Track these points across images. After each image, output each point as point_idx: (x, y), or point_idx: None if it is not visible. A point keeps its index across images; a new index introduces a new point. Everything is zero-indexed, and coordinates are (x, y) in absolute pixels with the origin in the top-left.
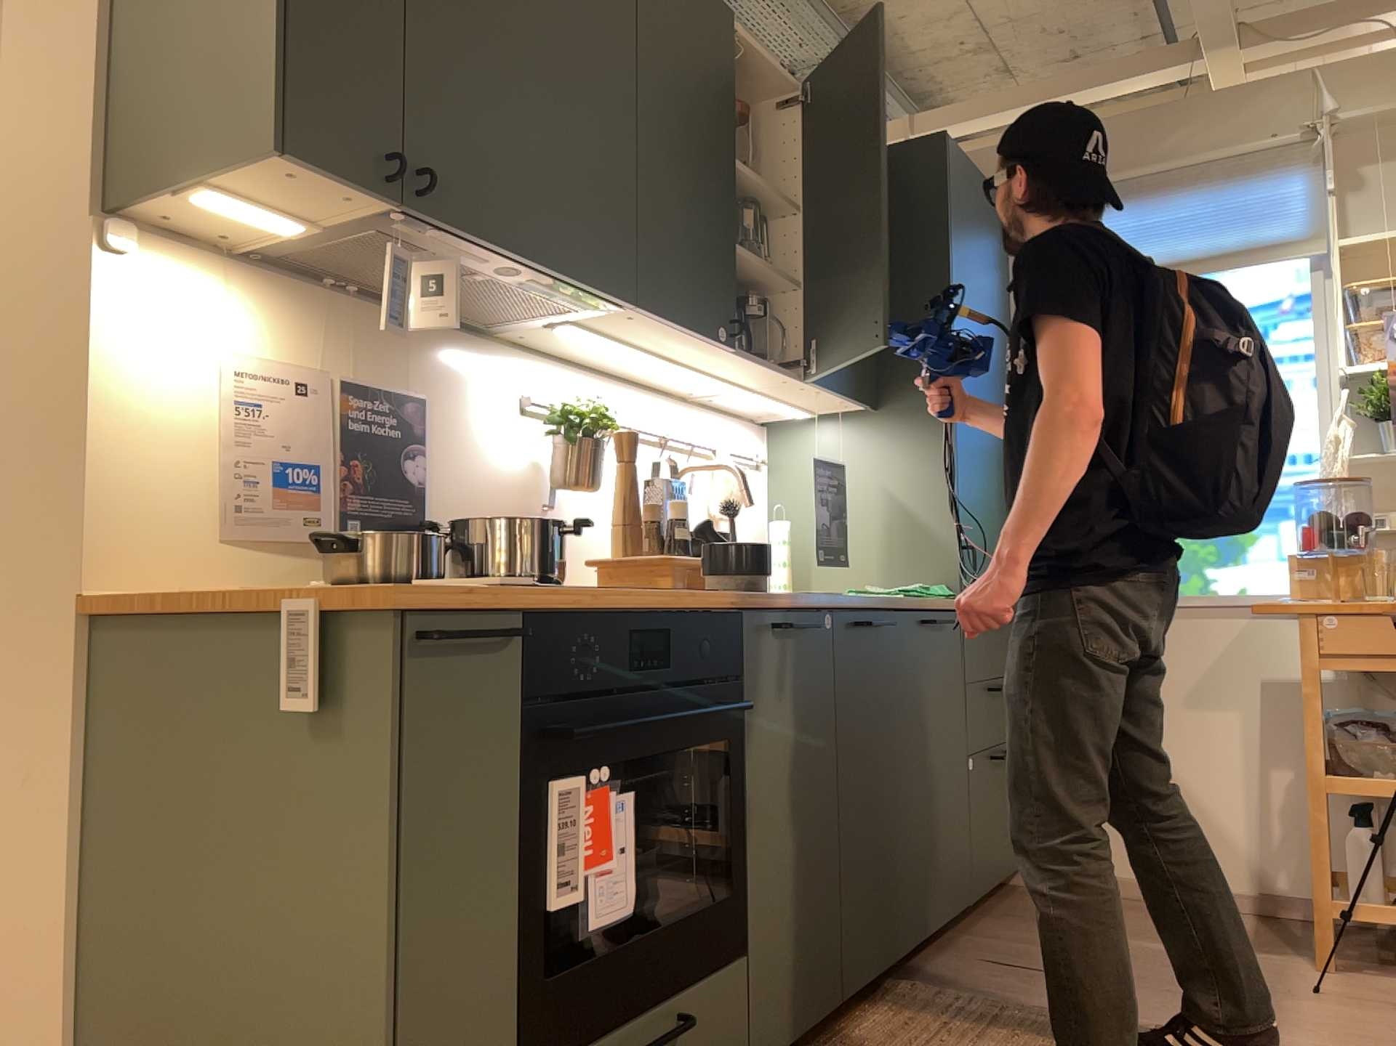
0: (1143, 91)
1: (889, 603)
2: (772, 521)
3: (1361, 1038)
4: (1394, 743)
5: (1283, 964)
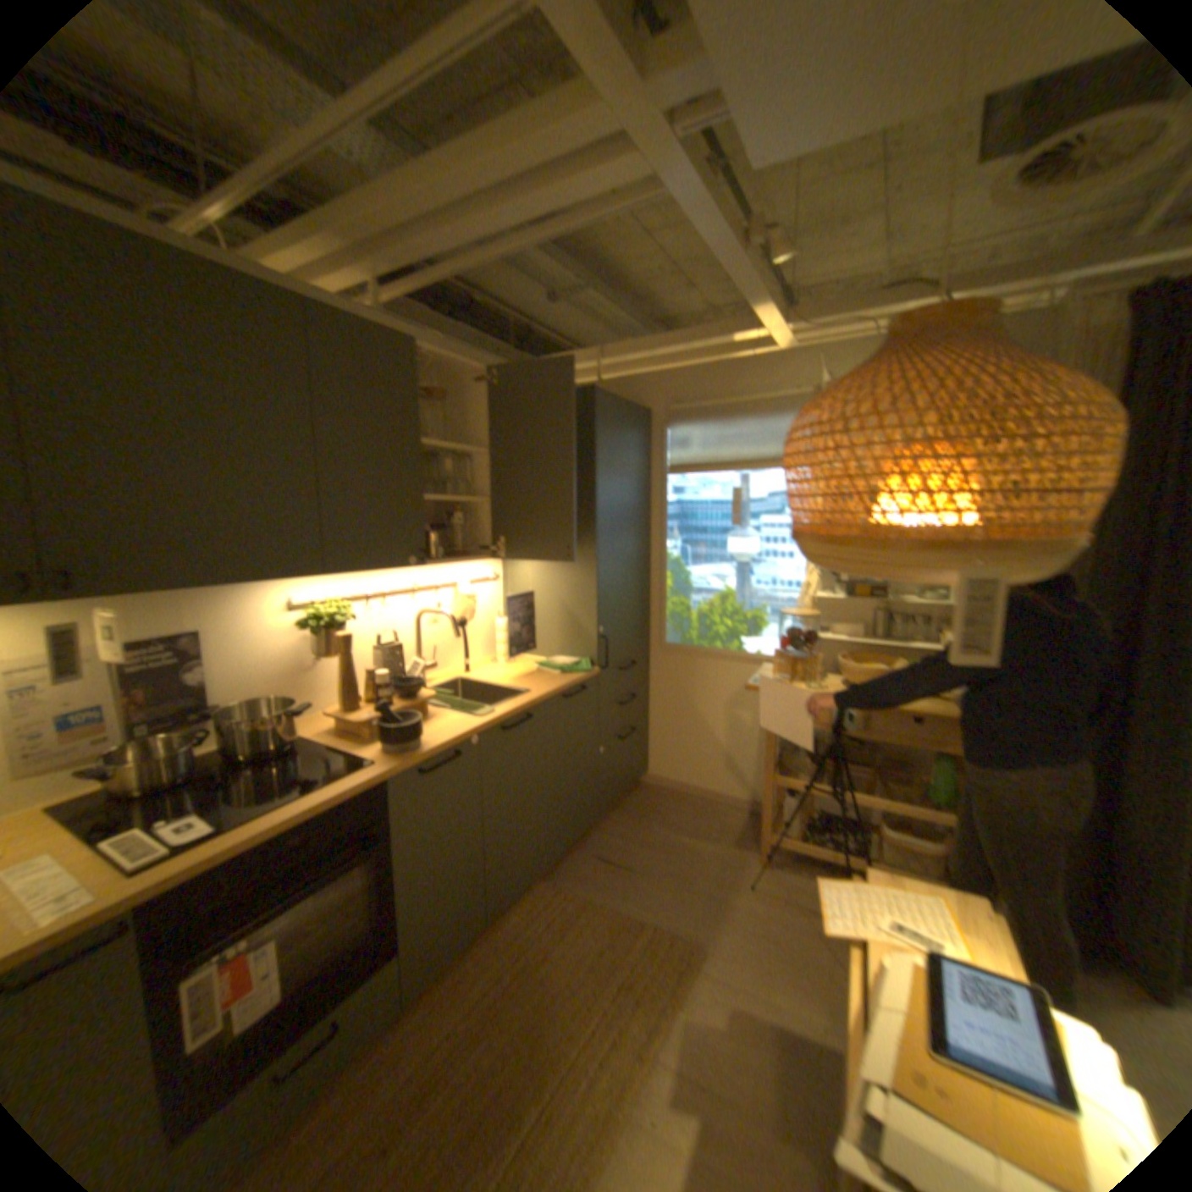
0: (734, 342)
1: (528, 706)
2: (498, 616)
3: (757, 936)
4: (812, 760)
5: (745, 861)
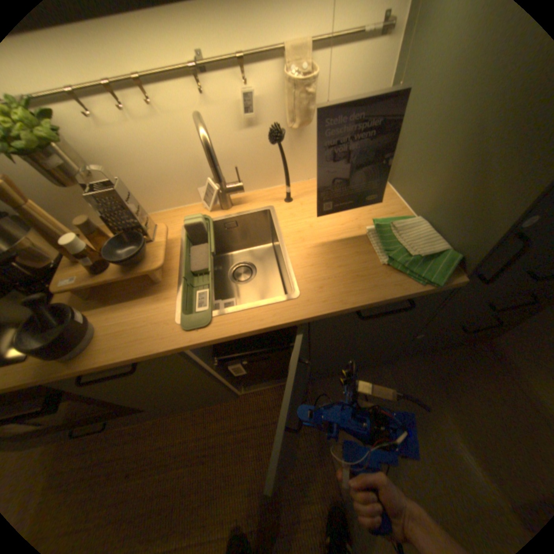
0: None
1: (266, 329)
2: None
3: None
4: None
5: None
